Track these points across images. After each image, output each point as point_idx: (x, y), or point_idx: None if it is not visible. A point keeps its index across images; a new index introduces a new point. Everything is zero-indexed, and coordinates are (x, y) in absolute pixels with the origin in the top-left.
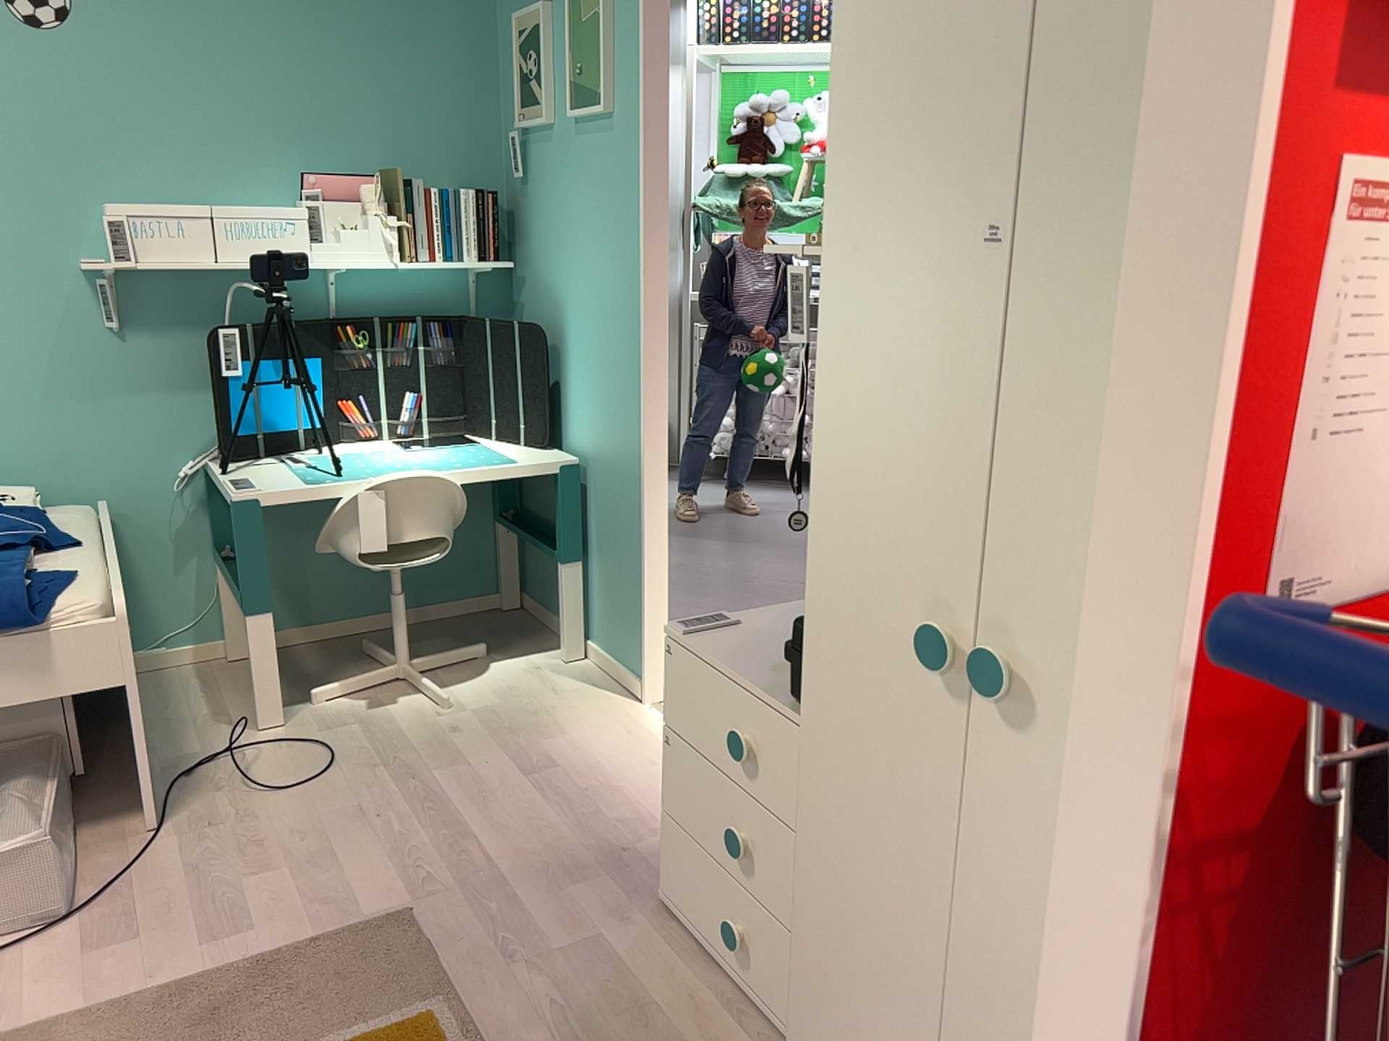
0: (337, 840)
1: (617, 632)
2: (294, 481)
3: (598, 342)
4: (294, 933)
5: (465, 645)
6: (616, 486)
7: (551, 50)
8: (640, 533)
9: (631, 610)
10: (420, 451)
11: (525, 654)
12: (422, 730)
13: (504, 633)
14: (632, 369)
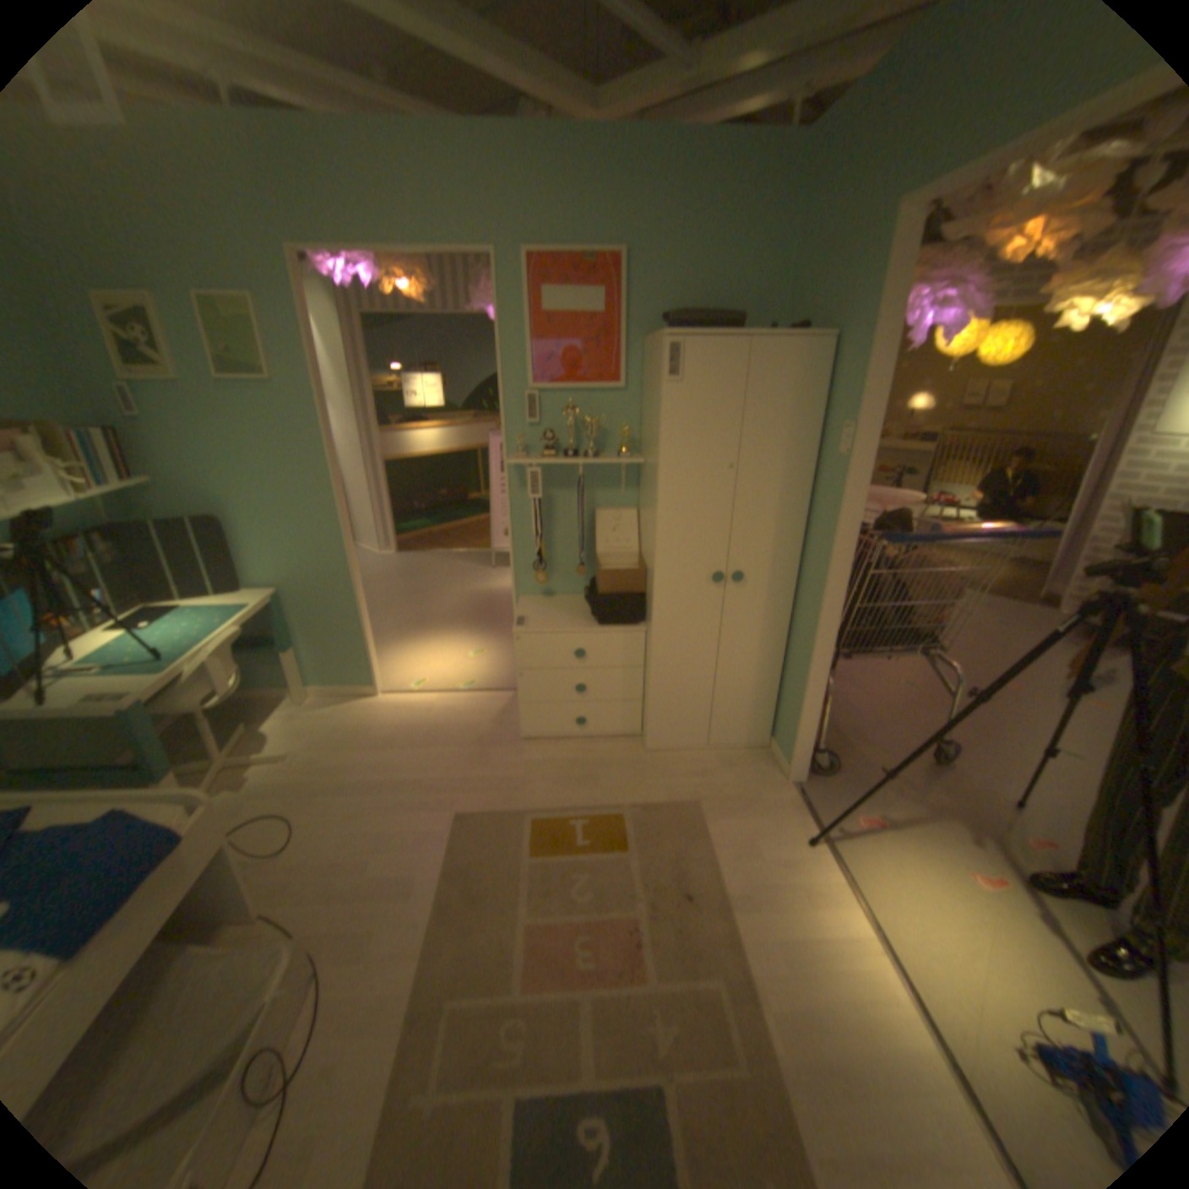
0: (367, 832)
1: (338, 673)
2: (132, 681)
3: (280, 520)
4: (432, 861)
5: (215, 737)
6: (320, 597)
7: (165, 330)
8: (354, 615)
9: (351, 657)
10: (150, 628)
11: (267, 718)
12: (295, 777)
13: (227, 718)
14: (327, 530)
